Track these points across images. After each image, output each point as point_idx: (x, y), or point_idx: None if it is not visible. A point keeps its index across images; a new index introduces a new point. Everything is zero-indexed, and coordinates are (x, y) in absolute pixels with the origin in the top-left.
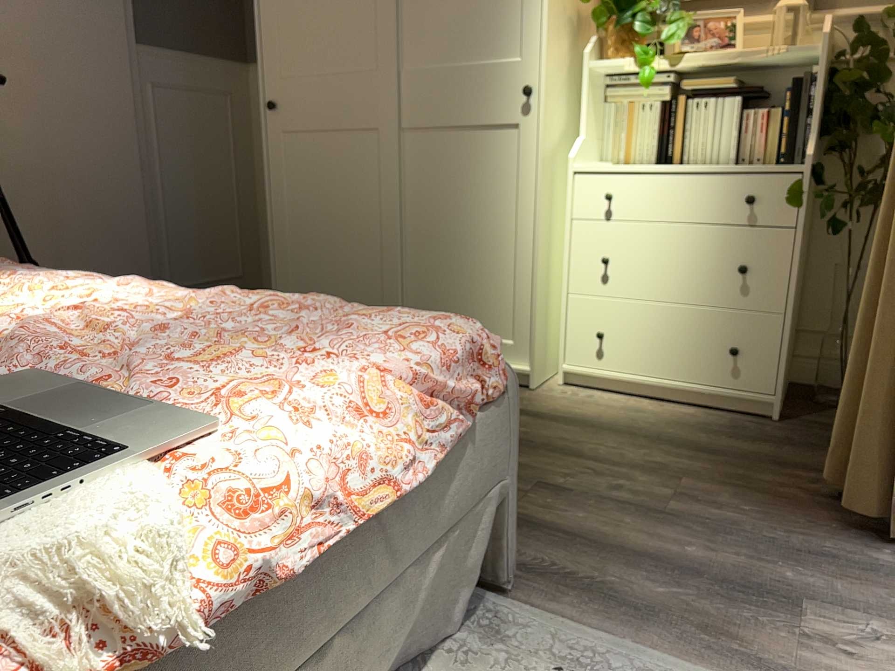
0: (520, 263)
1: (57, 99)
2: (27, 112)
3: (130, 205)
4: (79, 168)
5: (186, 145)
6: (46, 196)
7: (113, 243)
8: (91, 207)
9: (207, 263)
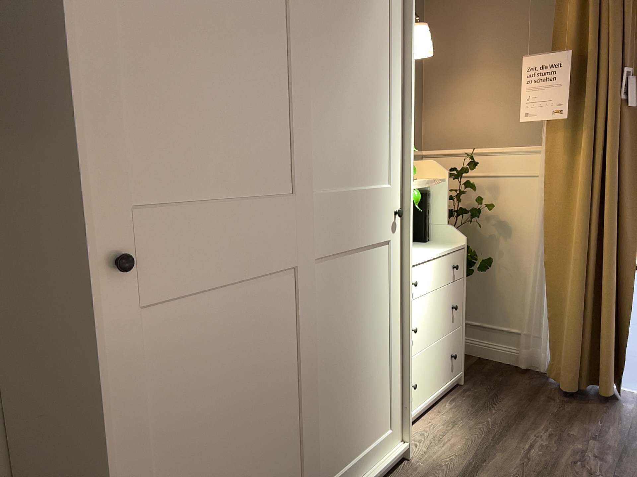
0: (392, 355)
1: None
2: None
3: None
4: None
5: None
6: None
7: None
8: None
9: None
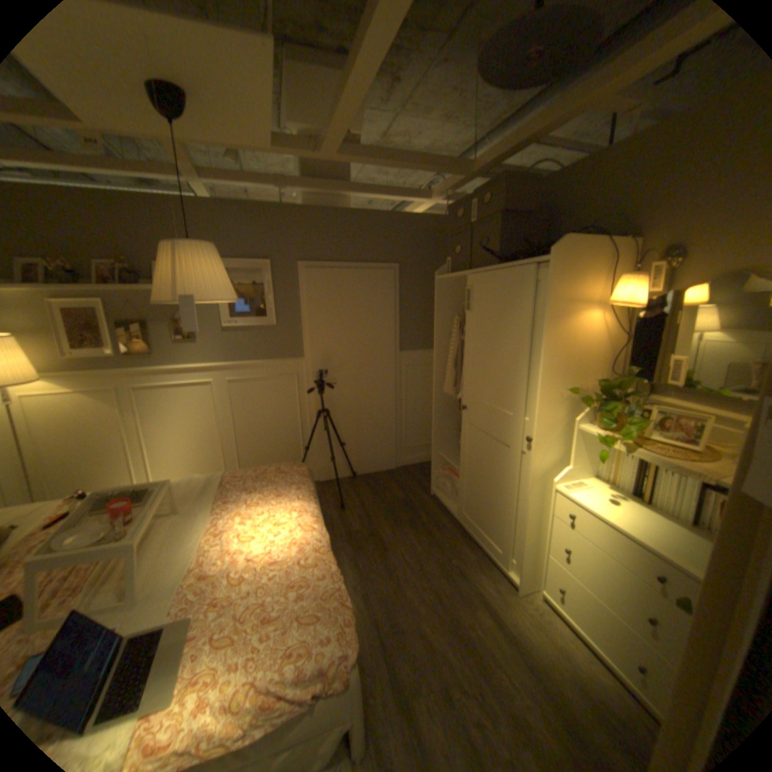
0: (520, 525)
1: (362, 380)
2: (350, 386)
3: (387, 416)
4: (368, 404)
5: (417, 388)
6: (354, 416)
7: (378, 431)
8: (371, 418)
9: (422, 437)
